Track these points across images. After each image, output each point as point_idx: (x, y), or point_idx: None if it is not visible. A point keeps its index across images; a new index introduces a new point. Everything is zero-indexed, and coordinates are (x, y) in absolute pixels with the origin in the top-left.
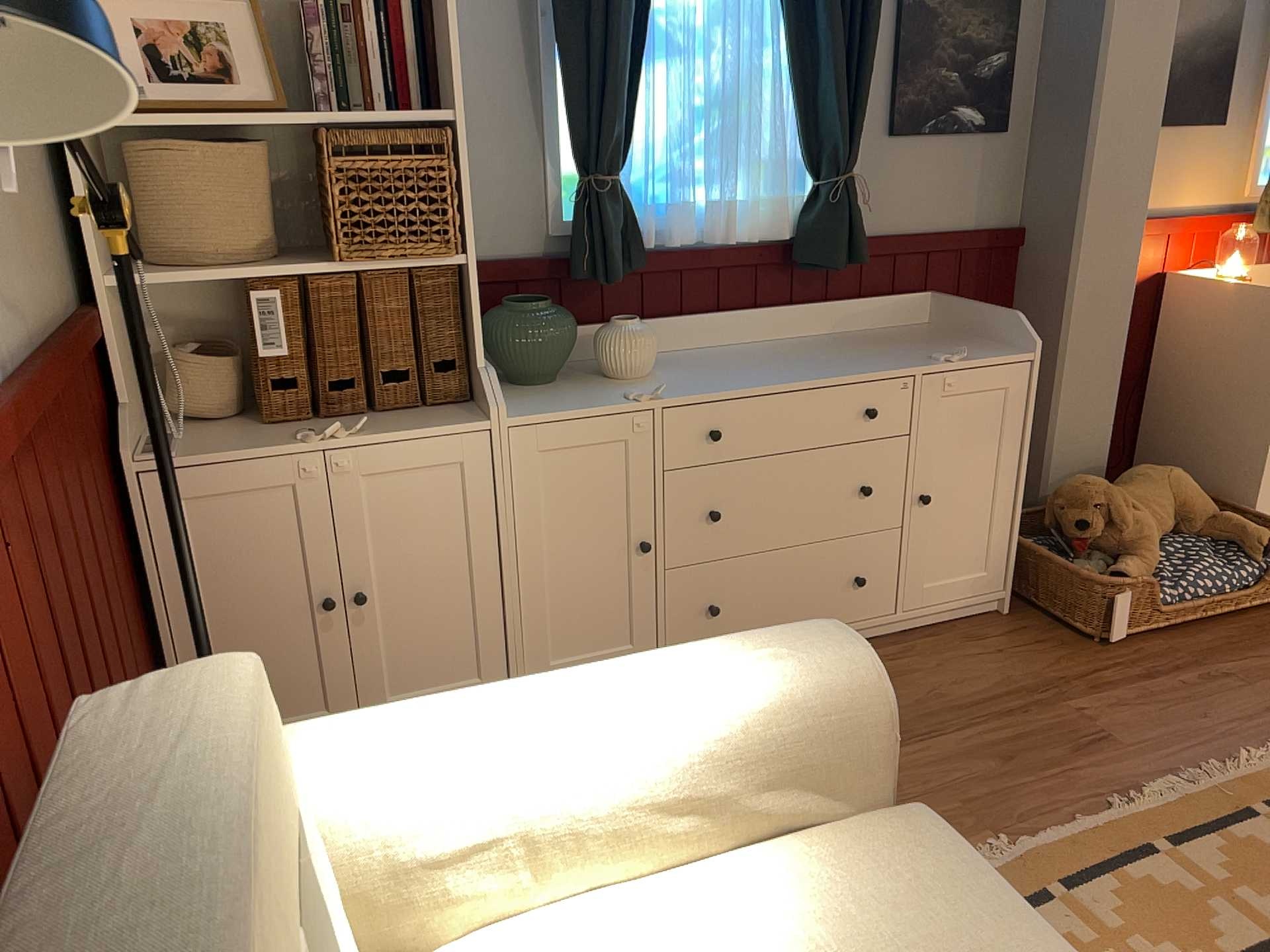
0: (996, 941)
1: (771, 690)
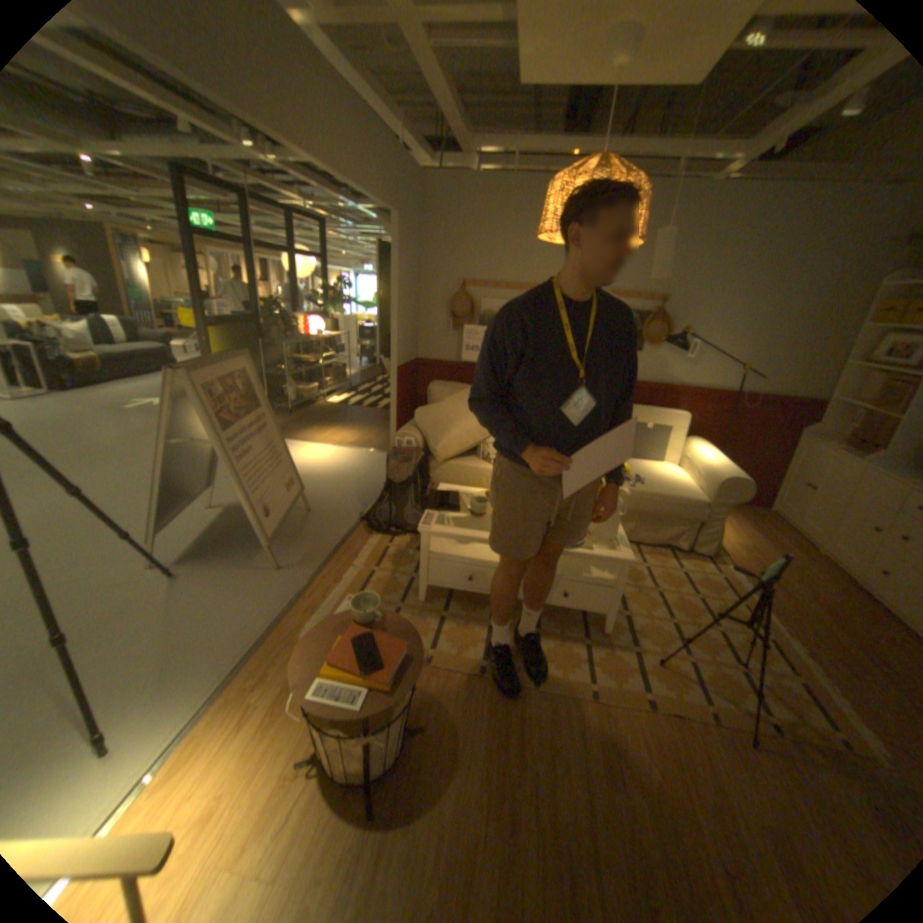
0: (670, 490)
1: (719, 469)
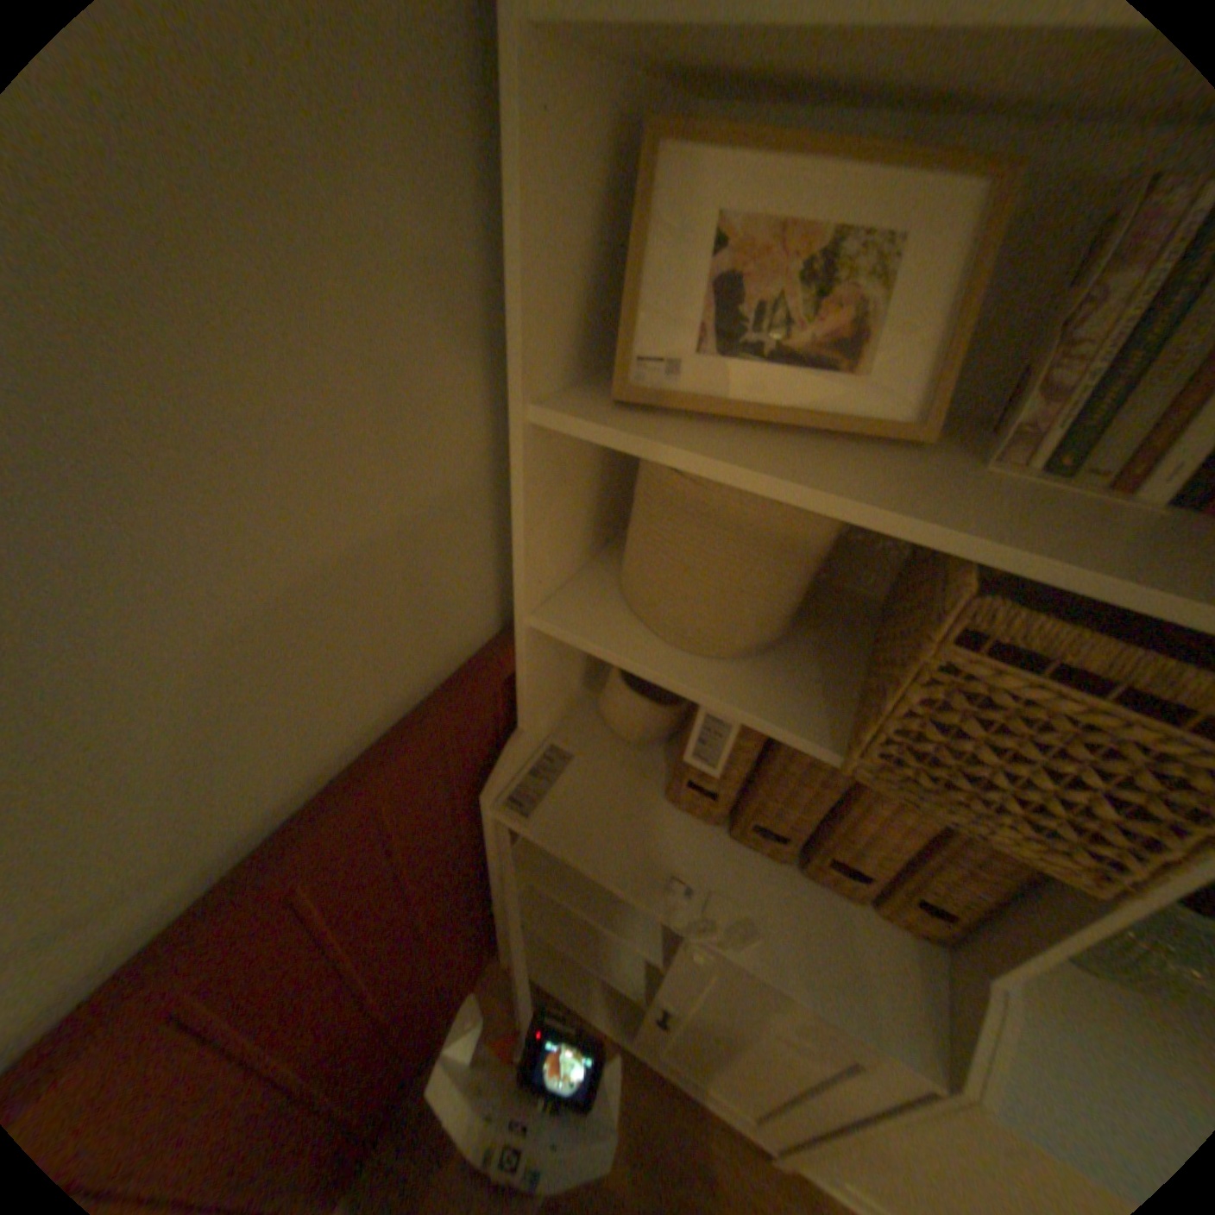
0: None
1: None
